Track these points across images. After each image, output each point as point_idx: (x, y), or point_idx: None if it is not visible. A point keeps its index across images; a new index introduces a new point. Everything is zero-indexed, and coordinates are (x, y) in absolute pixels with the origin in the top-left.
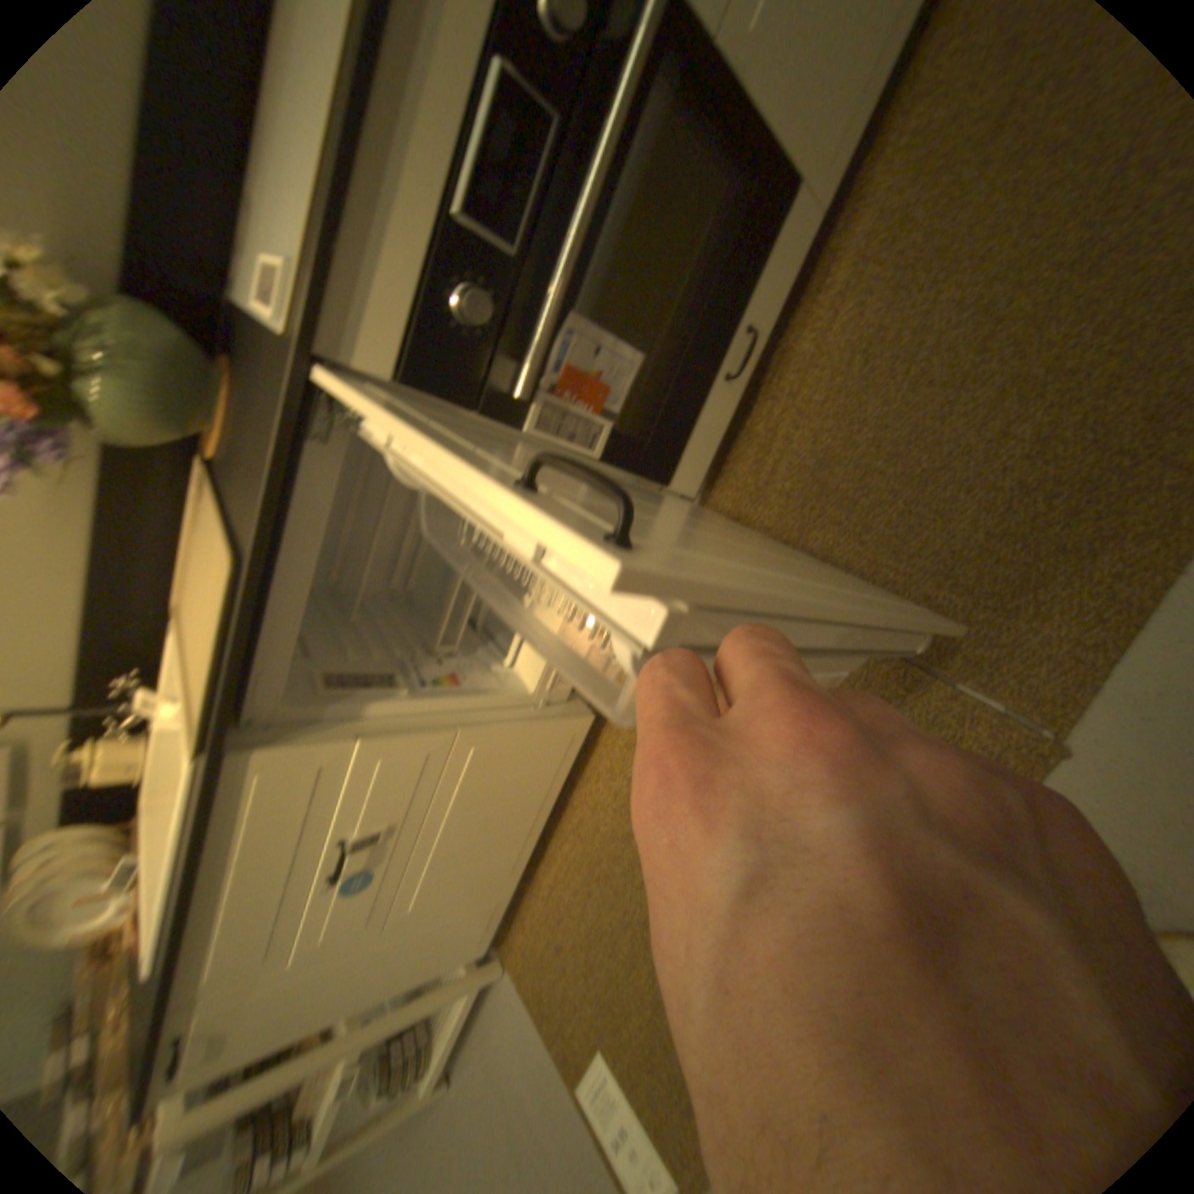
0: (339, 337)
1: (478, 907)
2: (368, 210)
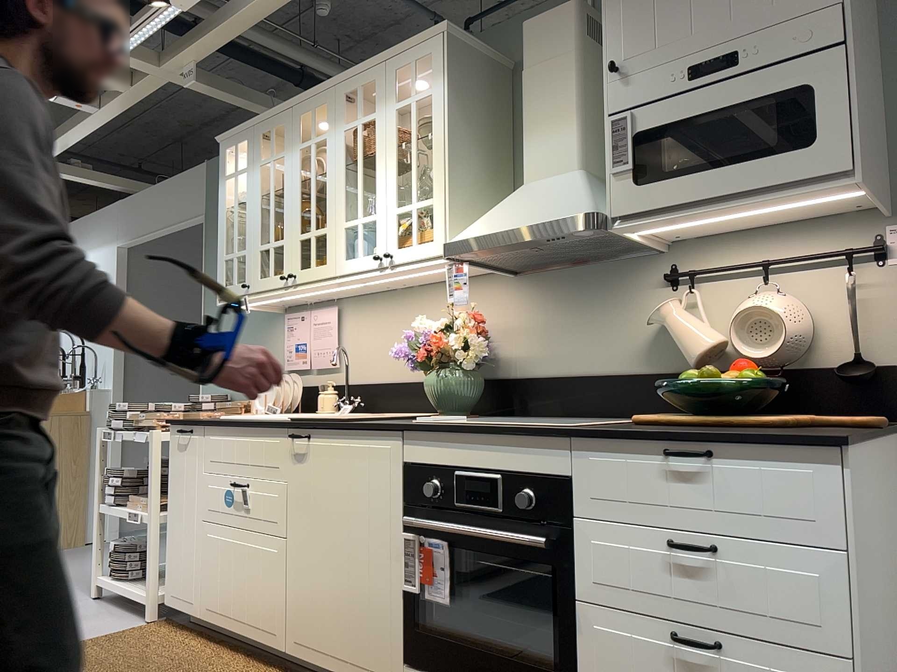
0: (410, 439)
1: (195, 585)
2: (445, 440)
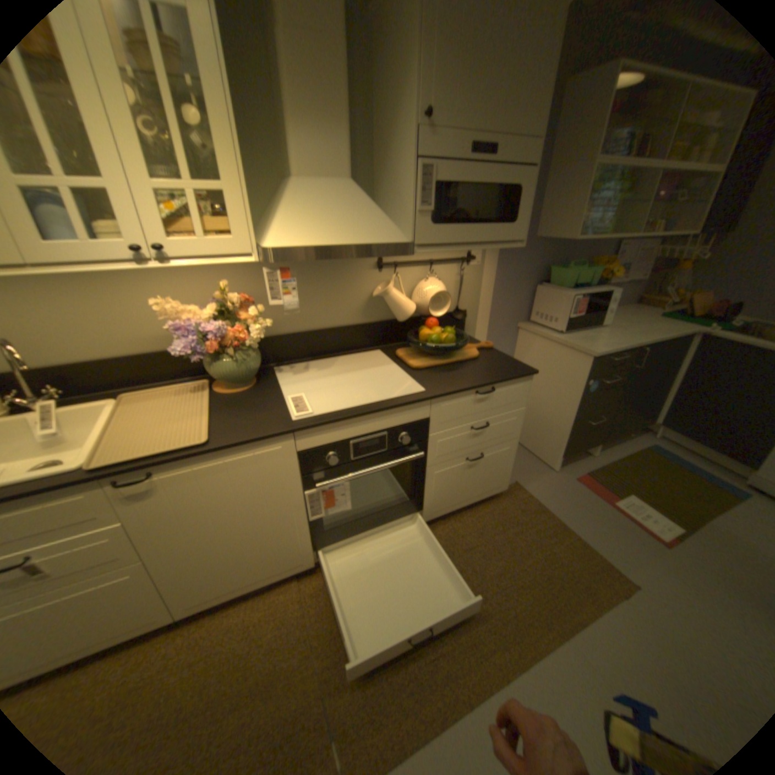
0: (303, 434)
1: None
2: (339, 425)
